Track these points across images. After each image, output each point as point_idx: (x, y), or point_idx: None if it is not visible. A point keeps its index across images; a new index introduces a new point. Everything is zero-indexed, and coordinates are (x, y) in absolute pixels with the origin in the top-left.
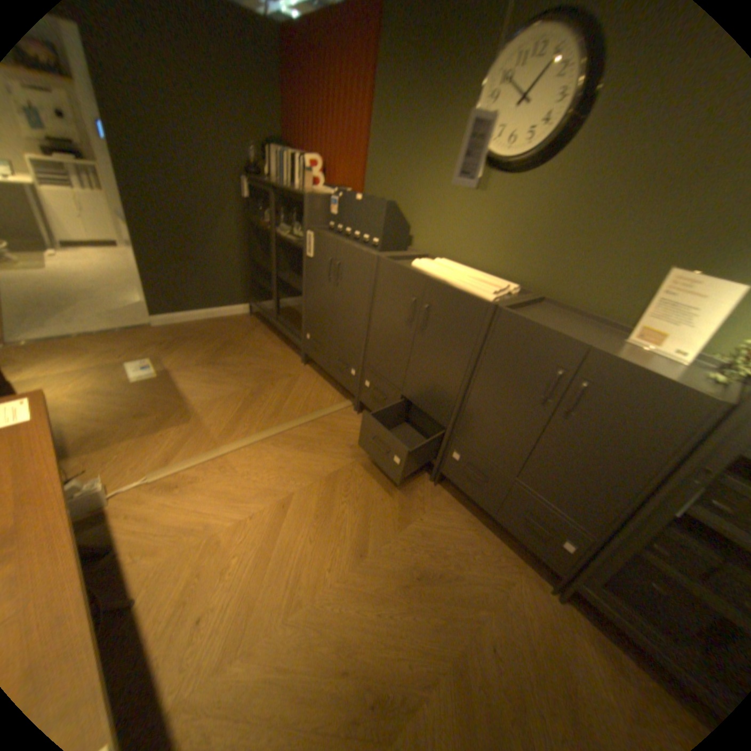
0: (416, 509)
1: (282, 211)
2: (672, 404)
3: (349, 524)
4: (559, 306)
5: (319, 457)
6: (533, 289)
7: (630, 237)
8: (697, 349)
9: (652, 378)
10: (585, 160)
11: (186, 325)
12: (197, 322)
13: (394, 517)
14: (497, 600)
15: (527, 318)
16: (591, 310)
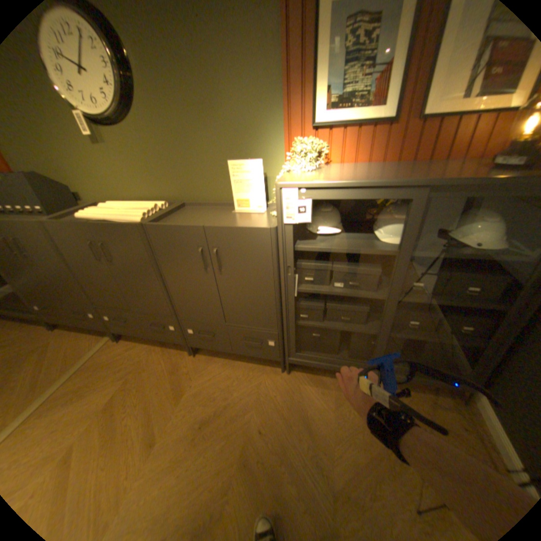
0: (184, 381)
1: None
2: (254, 240)
3: (134, 430)
4: (195, 205)
5: (91, 397)
6: (176, 200)
7: (203, 148)
8: (263, 201)
9: (238, 230)
10: (150, 106)
11: None
12: None
13: (169, 398)
14: (253, 400)
15: (163, 224)
16: (213, 200)
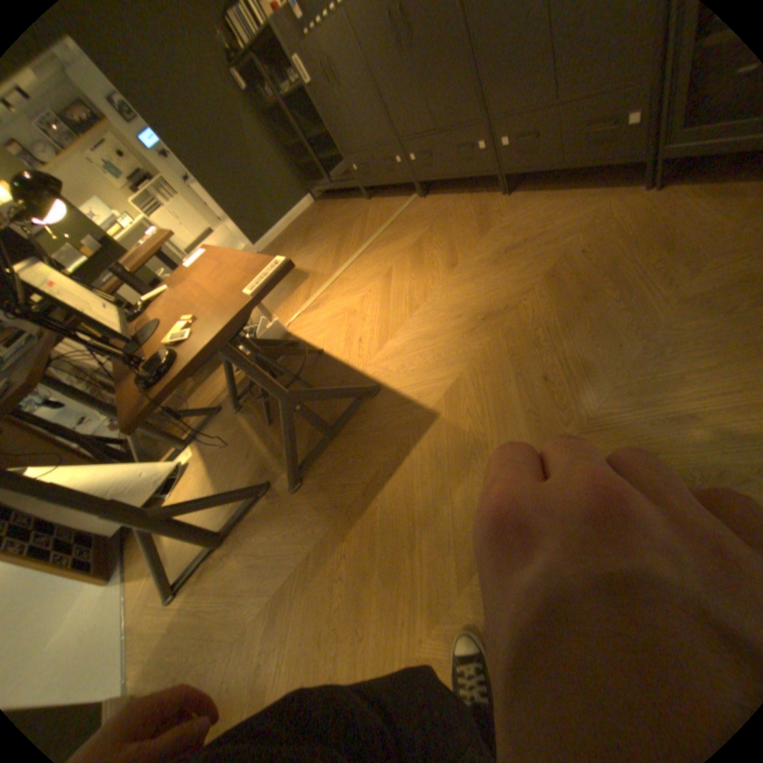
0: (495, 218)
1: (274, 73)
2: None
3: (440, 257)
4: None
5: (403, 239)
6: None
7: None
8: None
9: None
10: None
11: (278, 237)
12: (284, 231)
13: (476, 233)
14: (585, 224)
15: None
16: None
